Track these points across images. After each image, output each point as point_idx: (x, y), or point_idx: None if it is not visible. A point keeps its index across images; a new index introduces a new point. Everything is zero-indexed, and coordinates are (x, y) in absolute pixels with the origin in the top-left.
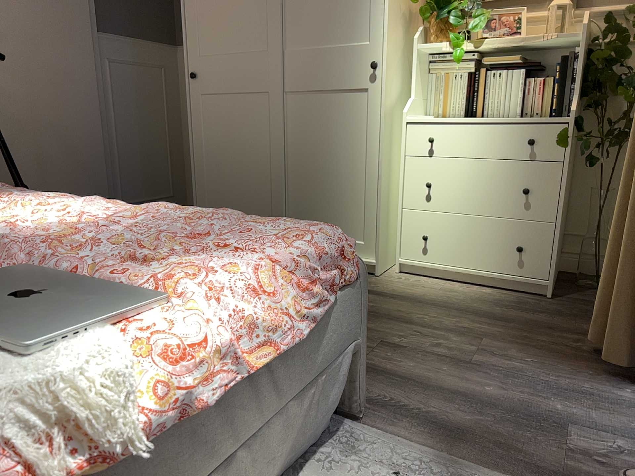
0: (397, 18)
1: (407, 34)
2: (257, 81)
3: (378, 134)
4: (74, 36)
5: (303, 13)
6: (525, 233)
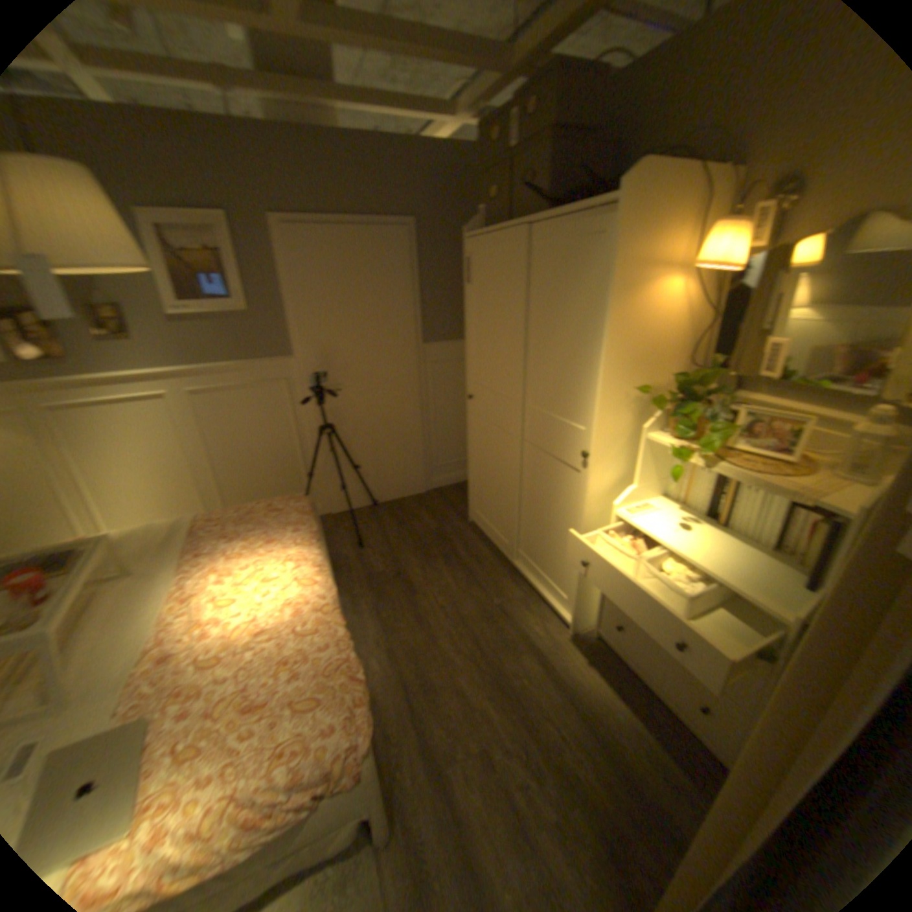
0: (619, 409)
1: (641, 418)
2: (504, 423)
3: (584, 517)
4: (399, 354)
5: (539, 377)
6: (715, 700)
